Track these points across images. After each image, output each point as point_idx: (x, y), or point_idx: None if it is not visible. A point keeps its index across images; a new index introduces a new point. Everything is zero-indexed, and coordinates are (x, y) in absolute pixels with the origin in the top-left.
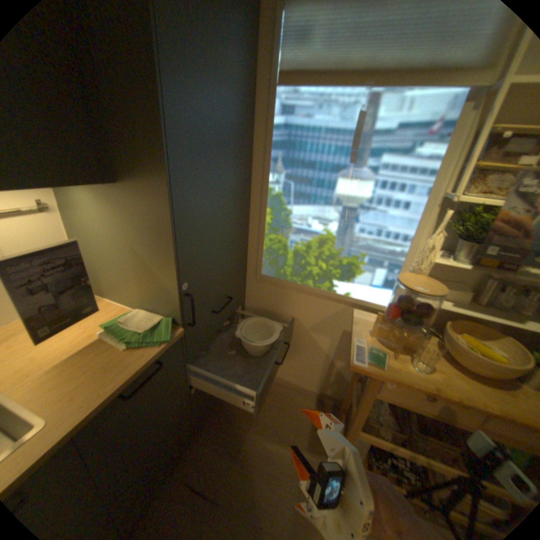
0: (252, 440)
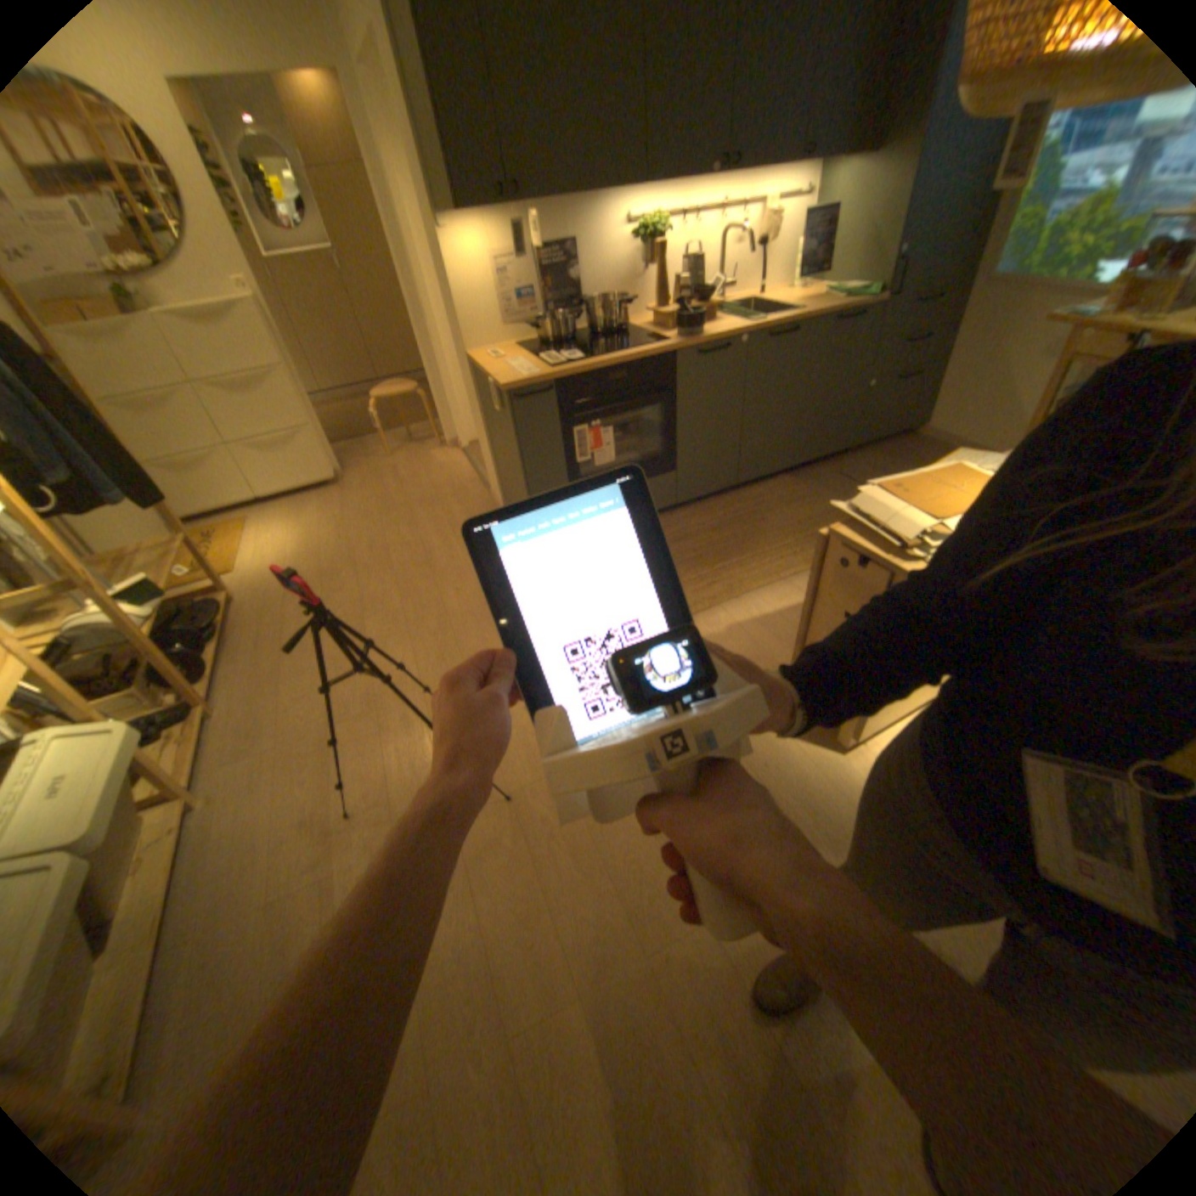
0: None
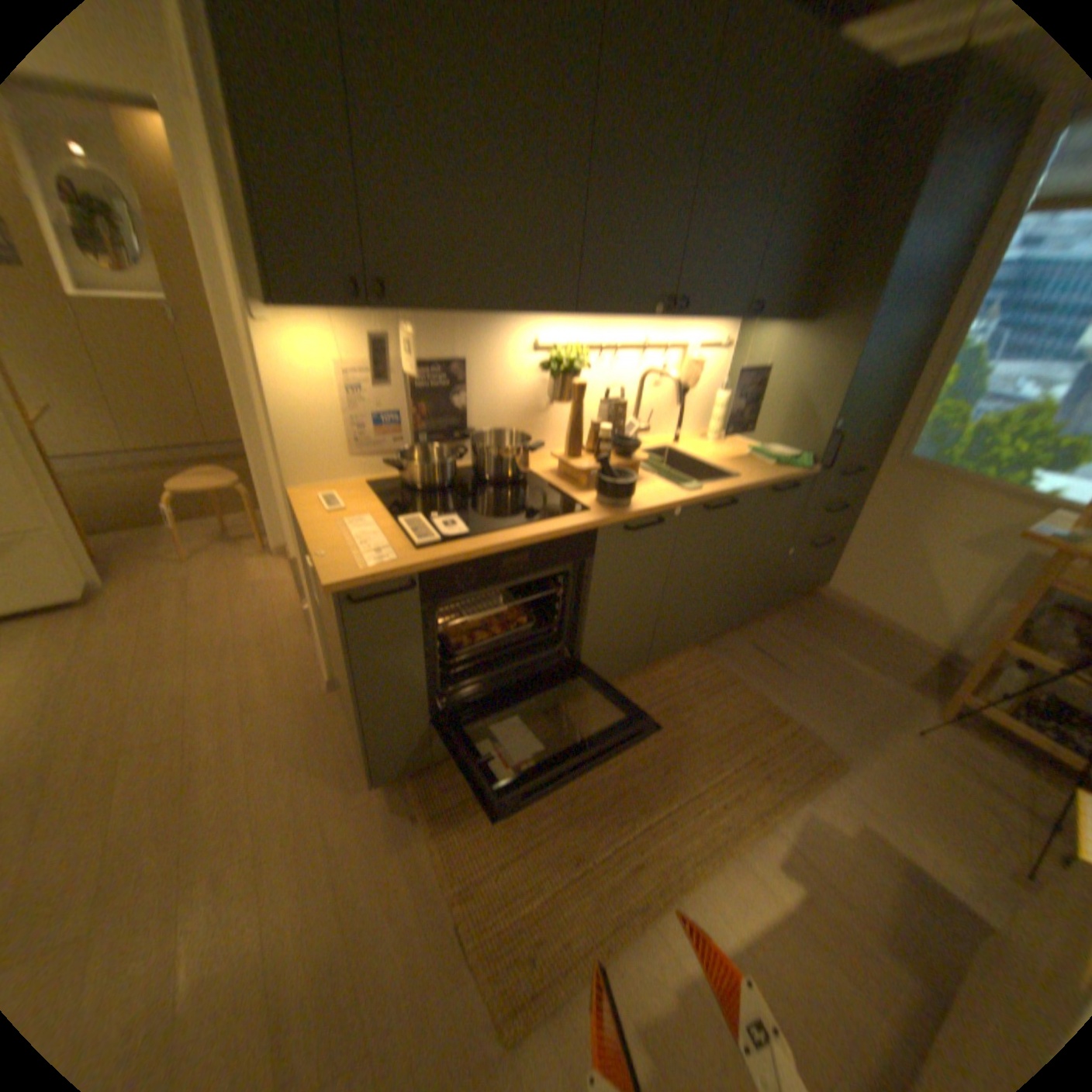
0: (832, 651)
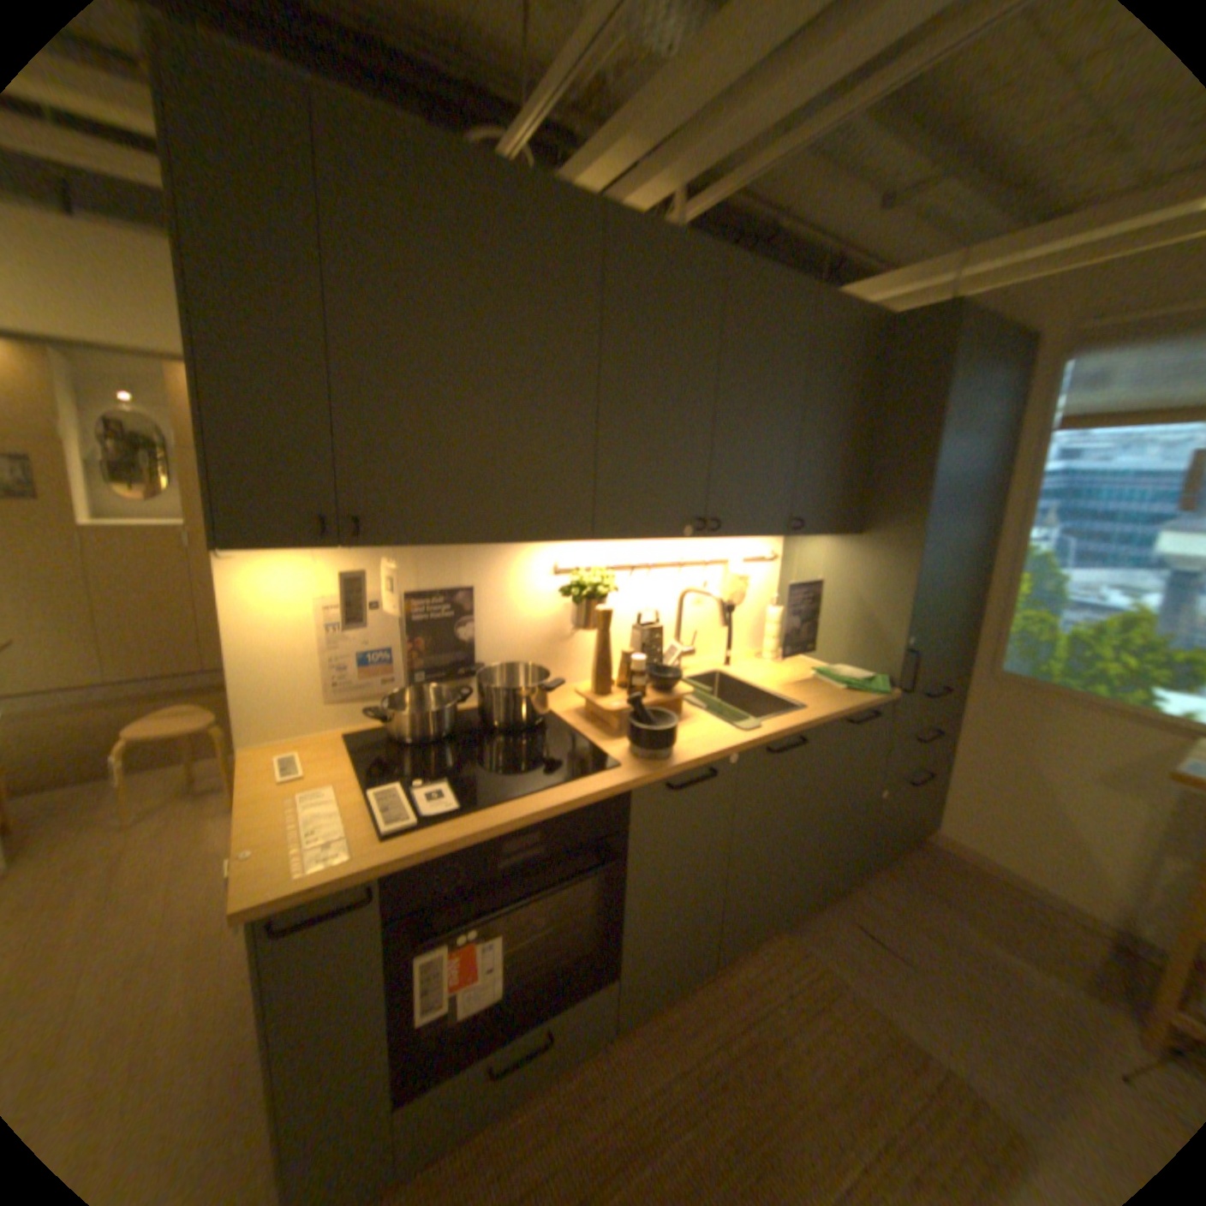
0: (966, 933)
